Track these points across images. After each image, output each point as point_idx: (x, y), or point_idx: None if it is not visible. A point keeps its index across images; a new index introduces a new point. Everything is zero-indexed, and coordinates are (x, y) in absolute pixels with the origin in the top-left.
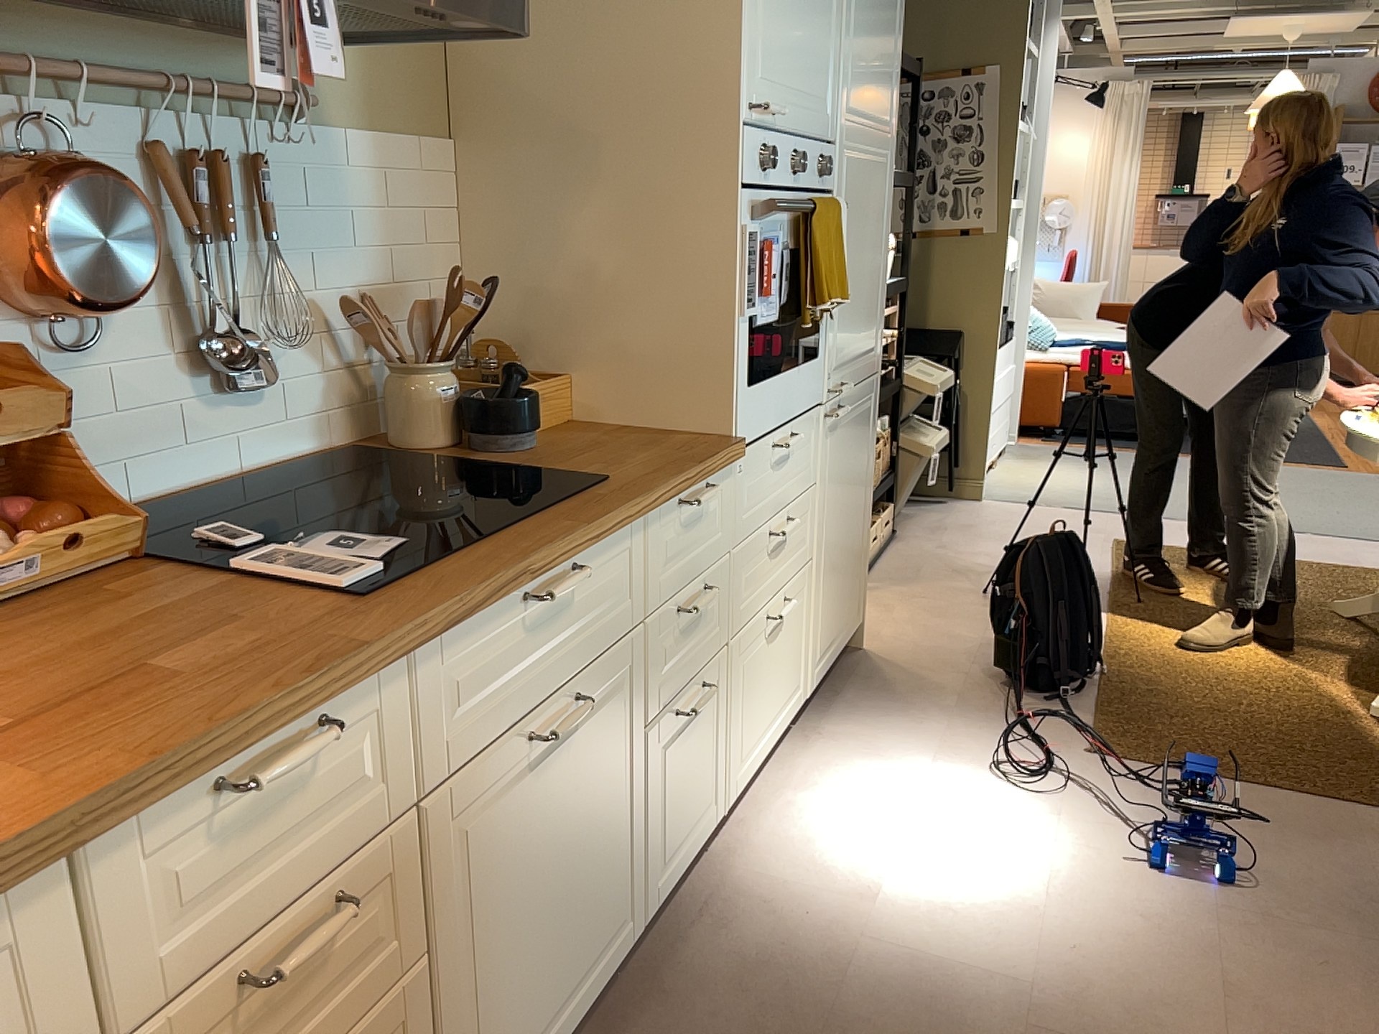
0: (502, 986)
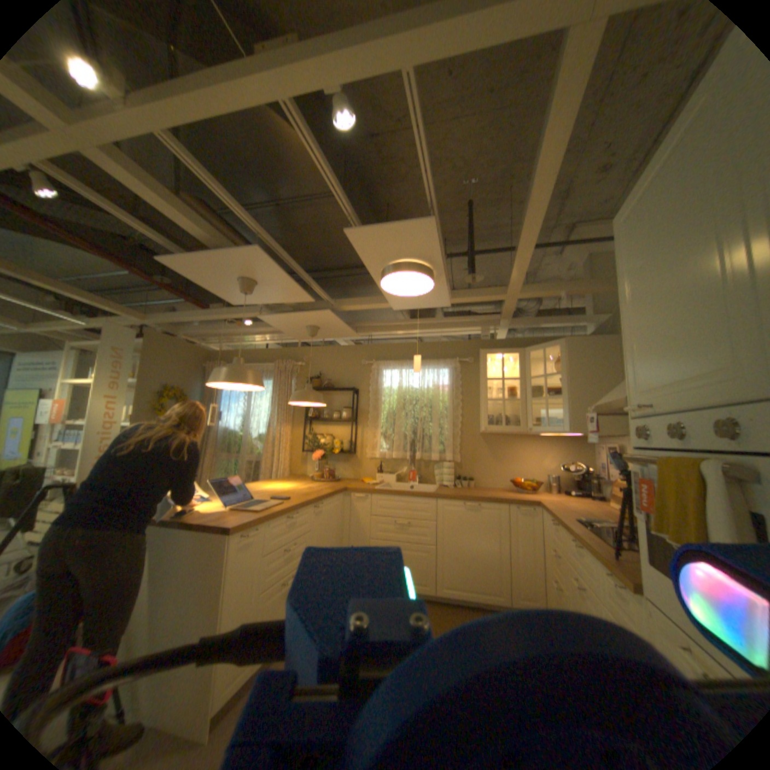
0: None
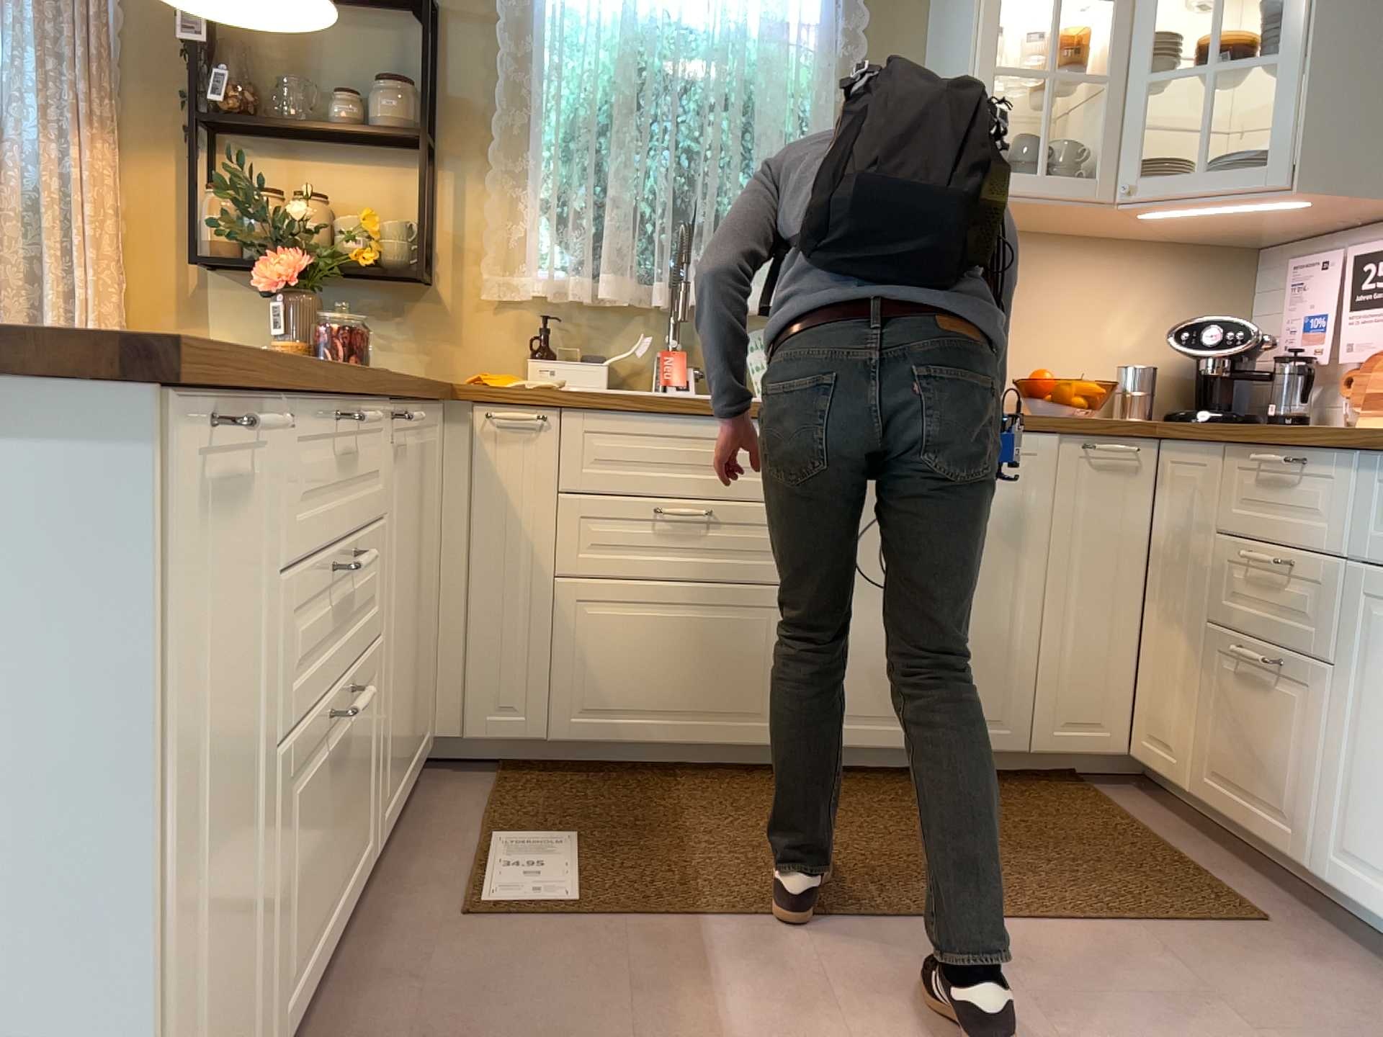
0: (1382, 788)
